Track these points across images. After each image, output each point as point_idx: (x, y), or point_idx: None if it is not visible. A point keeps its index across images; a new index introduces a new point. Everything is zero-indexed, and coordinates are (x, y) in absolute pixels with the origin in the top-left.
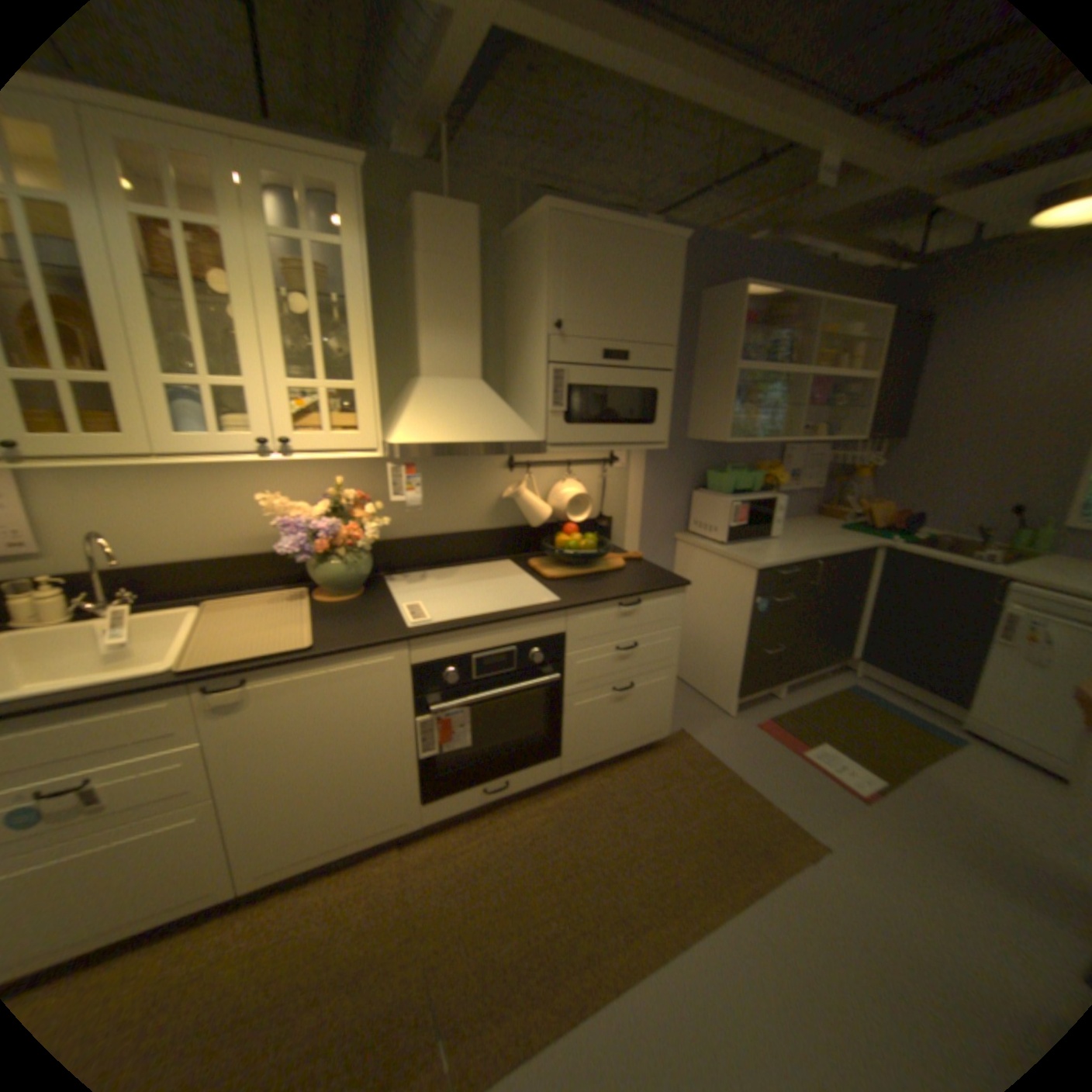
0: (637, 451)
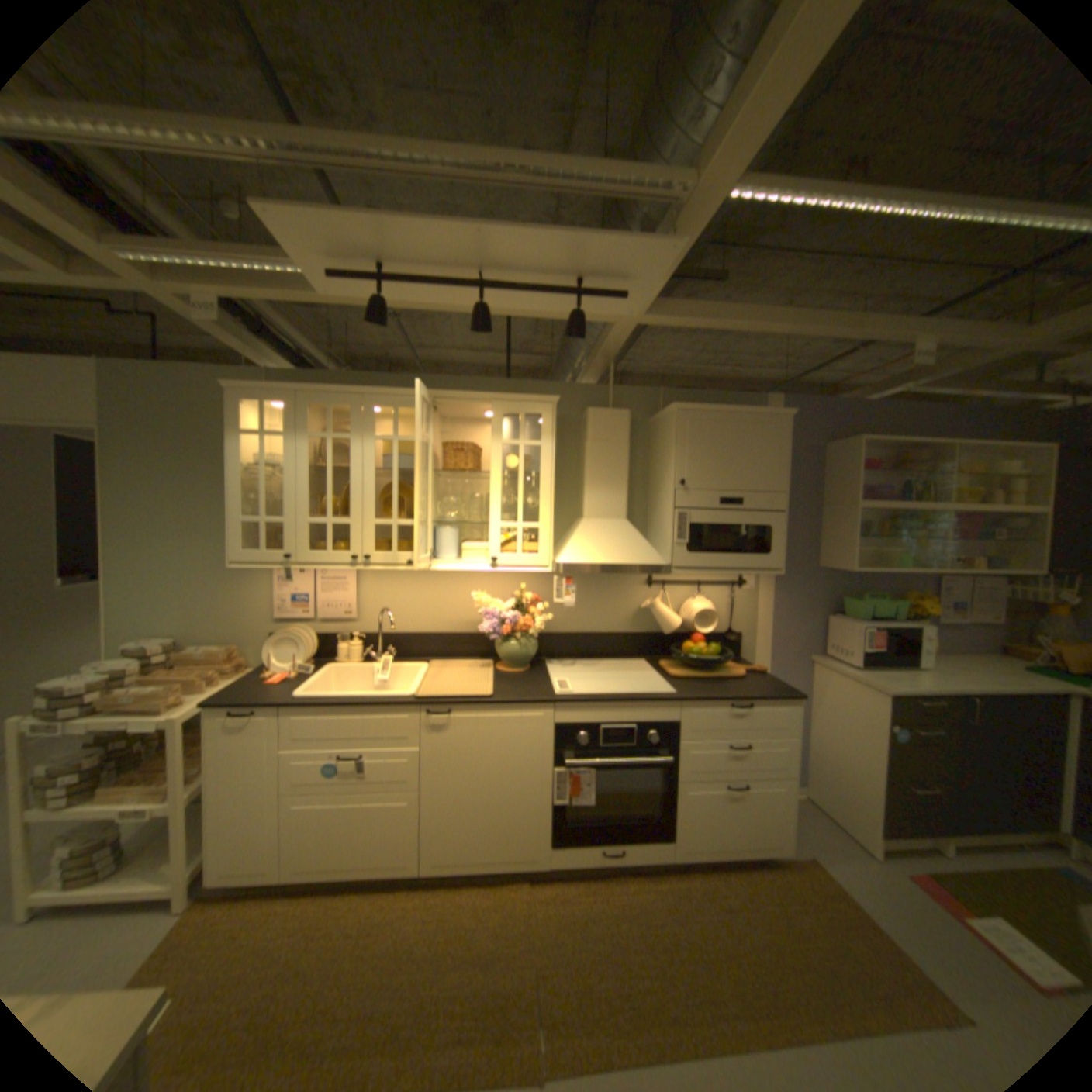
0: (764, 575)
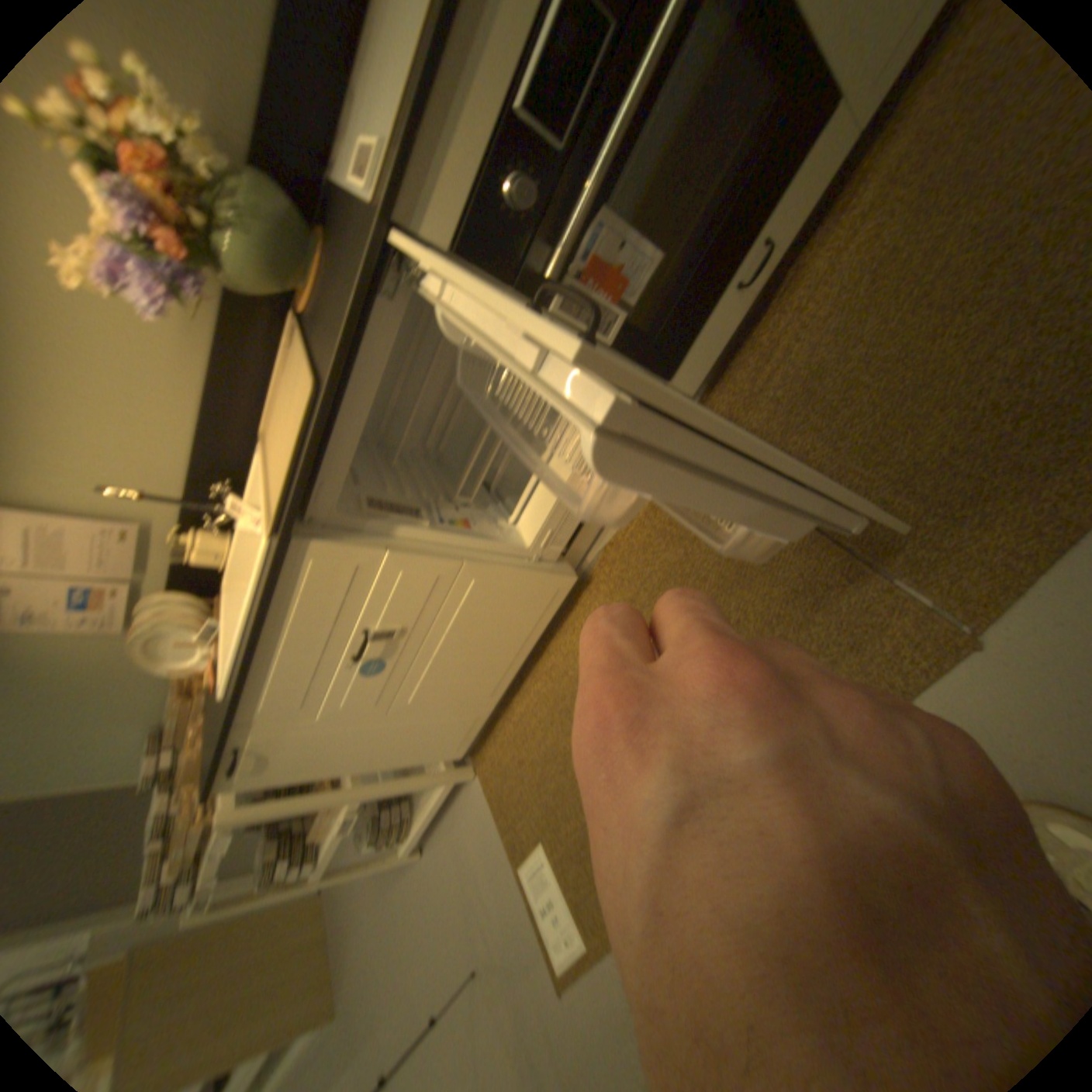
0: None
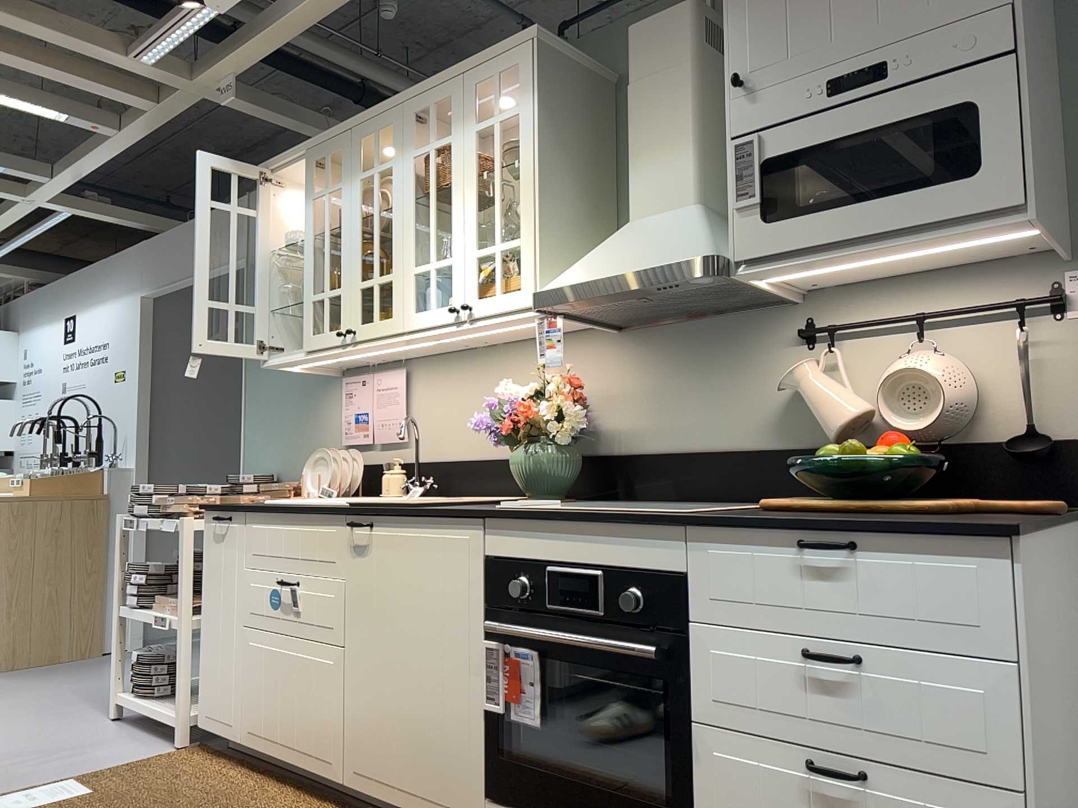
0: None
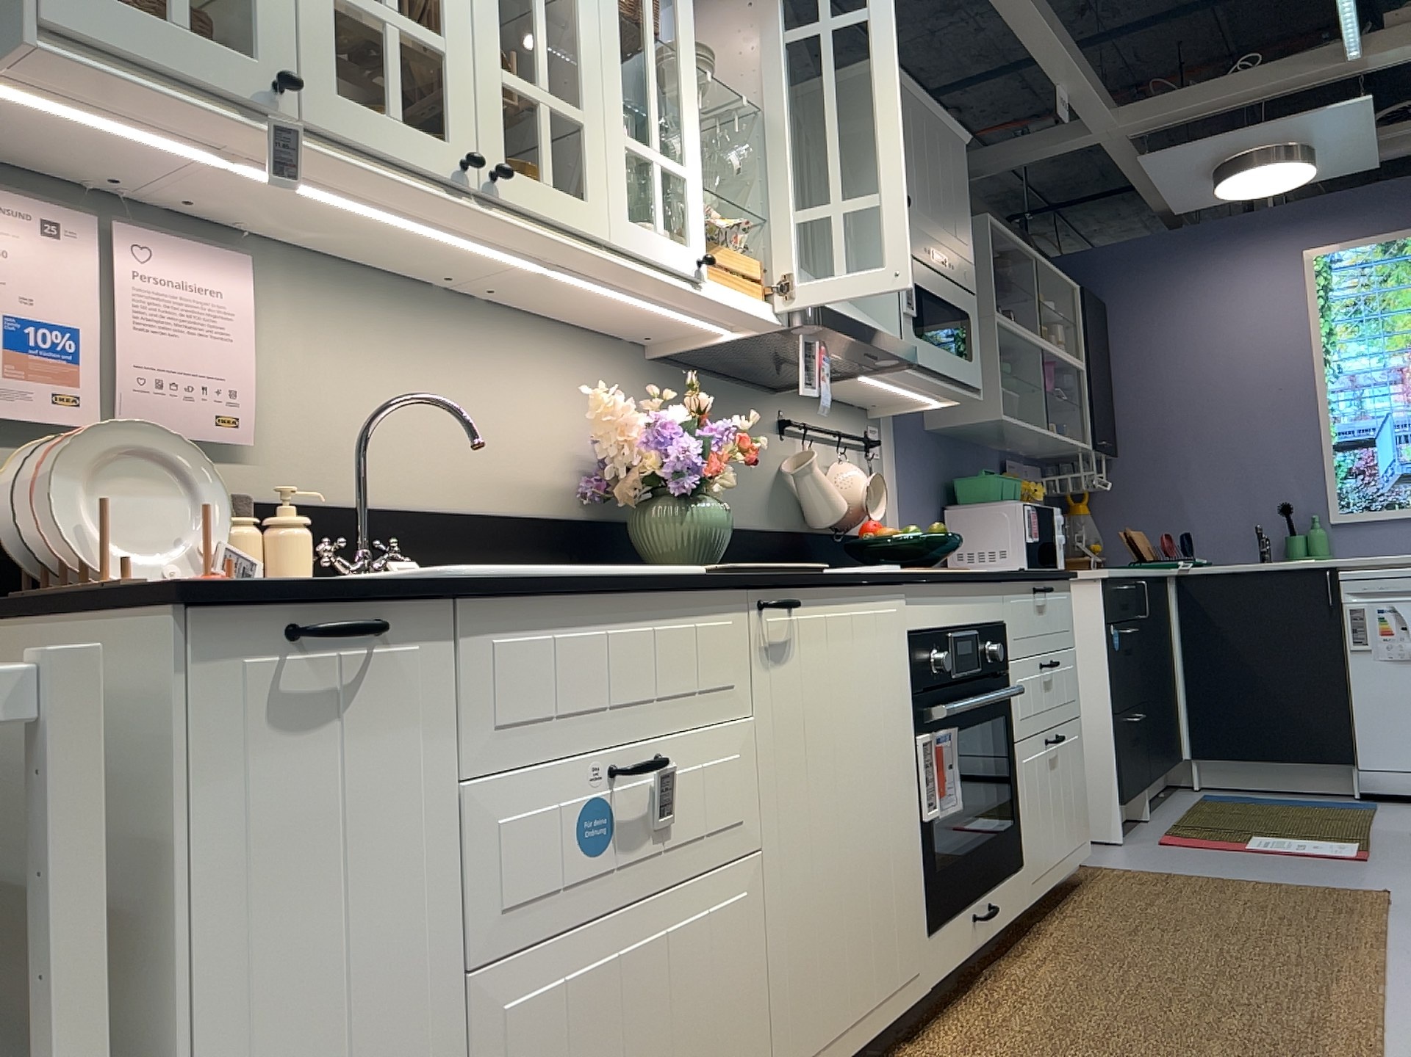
0: (889, 435)
